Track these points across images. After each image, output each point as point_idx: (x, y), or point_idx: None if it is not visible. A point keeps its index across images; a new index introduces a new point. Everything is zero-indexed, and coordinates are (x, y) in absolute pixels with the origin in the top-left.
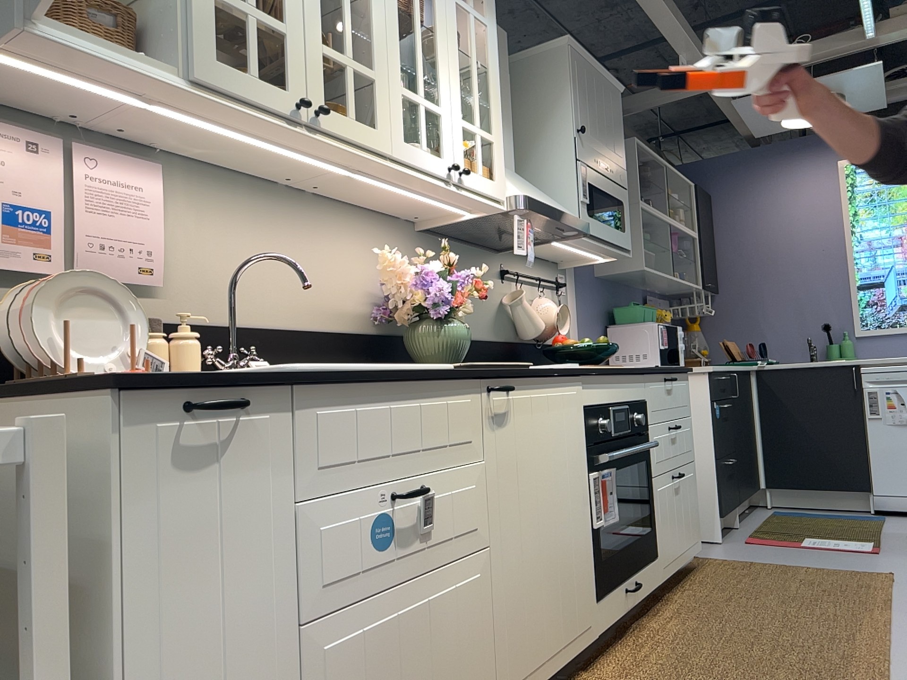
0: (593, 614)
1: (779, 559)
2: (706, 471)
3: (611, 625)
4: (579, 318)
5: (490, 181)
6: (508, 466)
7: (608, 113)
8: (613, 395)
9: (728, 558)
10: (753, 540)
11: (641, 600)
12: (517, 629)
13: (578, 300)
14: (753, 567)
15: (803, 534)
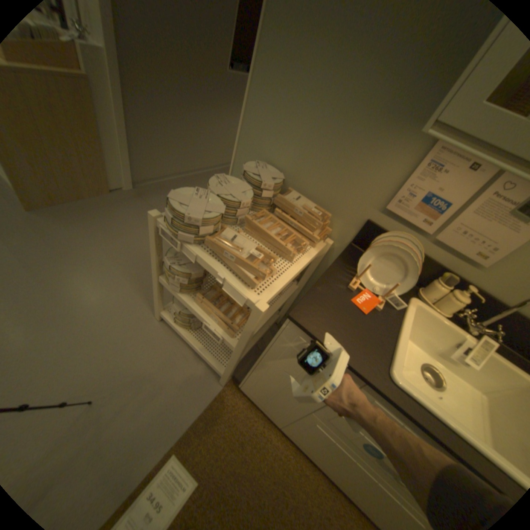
0: None
1: None
2: None
3: None
4: None
5: None
6: None
7: None
8: None
9: None
10: None
11: None
12: None
13: None
14: None
15: None
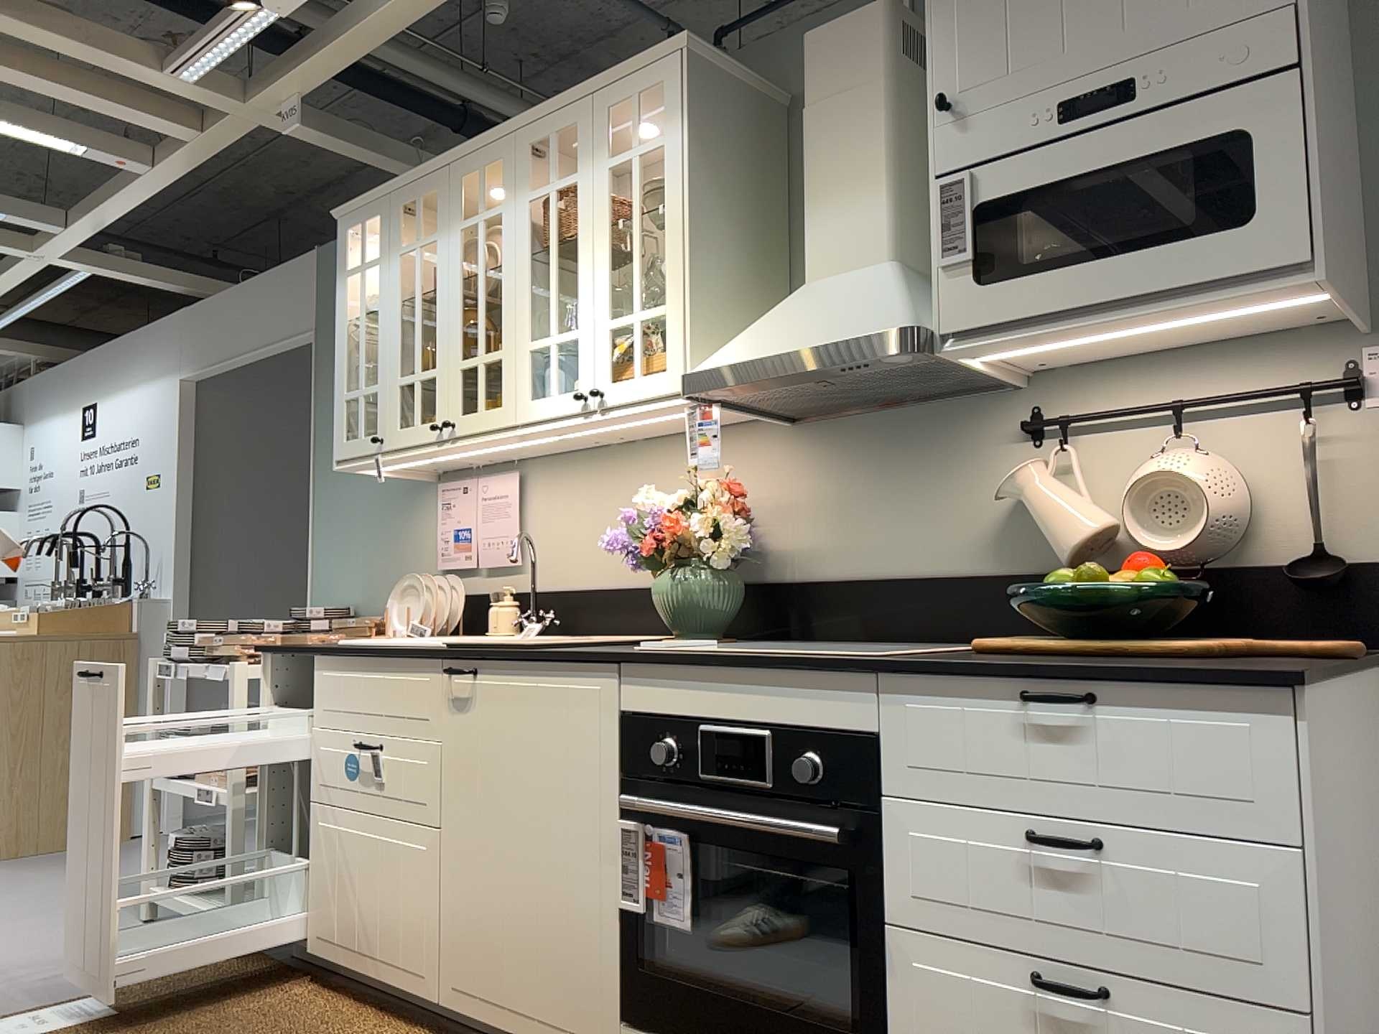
0: (607, 1032)
1: None
2: None
3: None
4: None
5: (654, 373)
6: (466, 755)
7: None
8: (713, 705)
9: None
10: None
11: None
12: (465, 935)
13: None
14: None
15: None
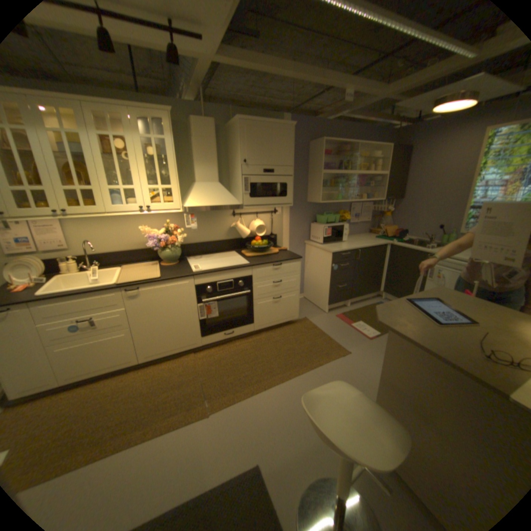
0: (198, 341)
1: (329, 329)
2: (326, 288)
3: (212, 343)
4: (289, 222)
5: (170, 204)
6: (139, 308)
7: (275, 142)
8: (220, 278)
9: (314, 322)
10: (339, 316)
11: (237, 335)
12: (147, 345)
13: (289, 215)
14: (311, 330)
15: (363, 320)
